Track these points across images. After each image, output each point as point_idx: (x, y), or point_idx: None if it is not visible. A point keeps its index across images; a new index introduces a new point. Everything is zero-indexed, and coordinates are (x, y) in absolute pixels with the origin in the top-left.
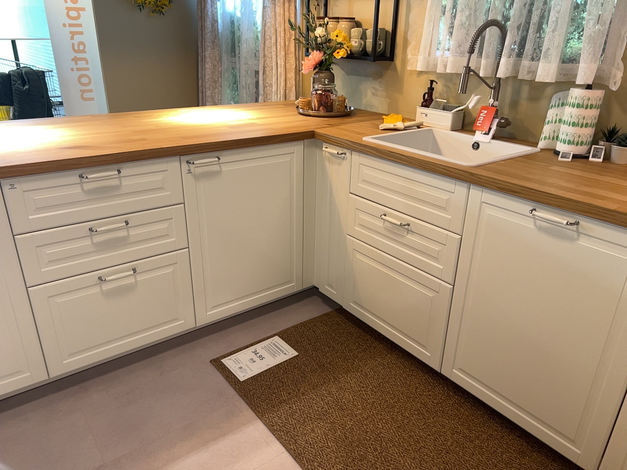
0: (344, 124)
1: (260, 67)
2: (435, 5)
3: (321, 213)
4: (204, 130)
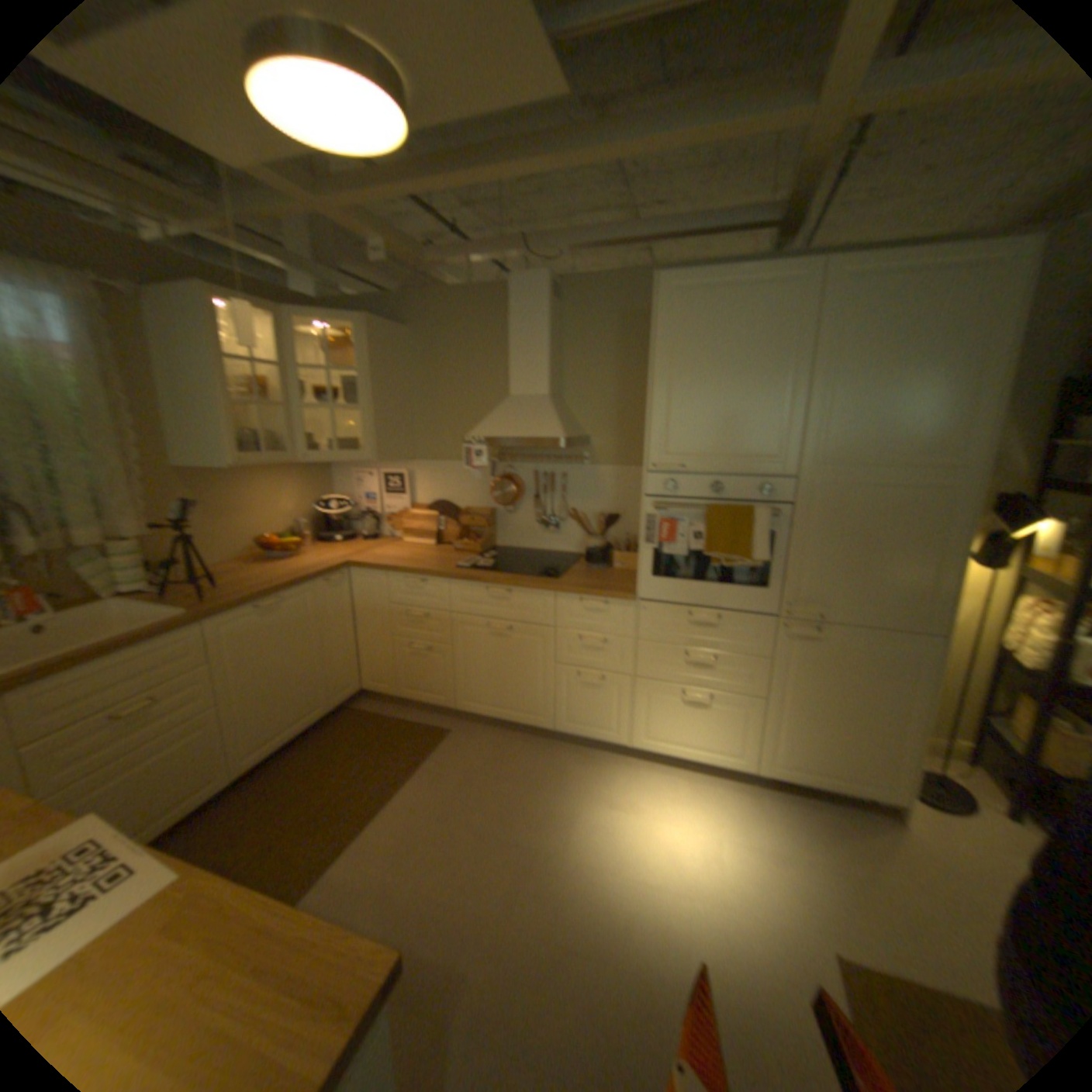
0: None
1: None
2: None
3: None
4: None
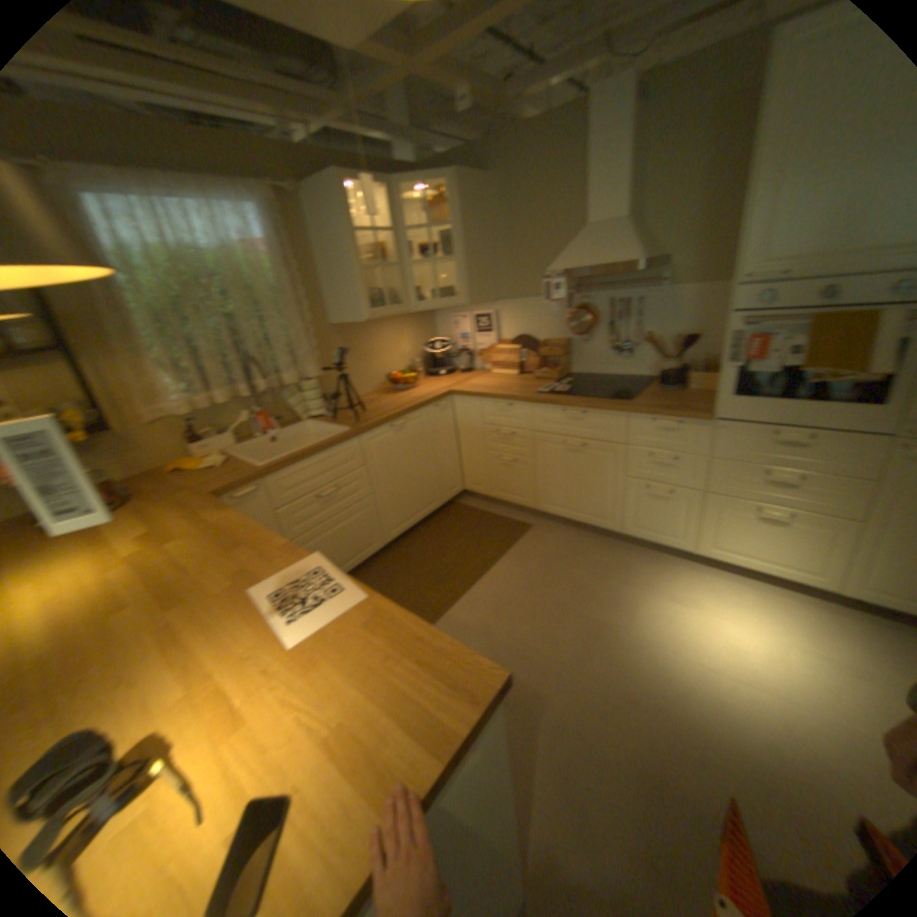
0: (171, 490)
1: None
2: (158, 361)
3: None
4: (170, 560)
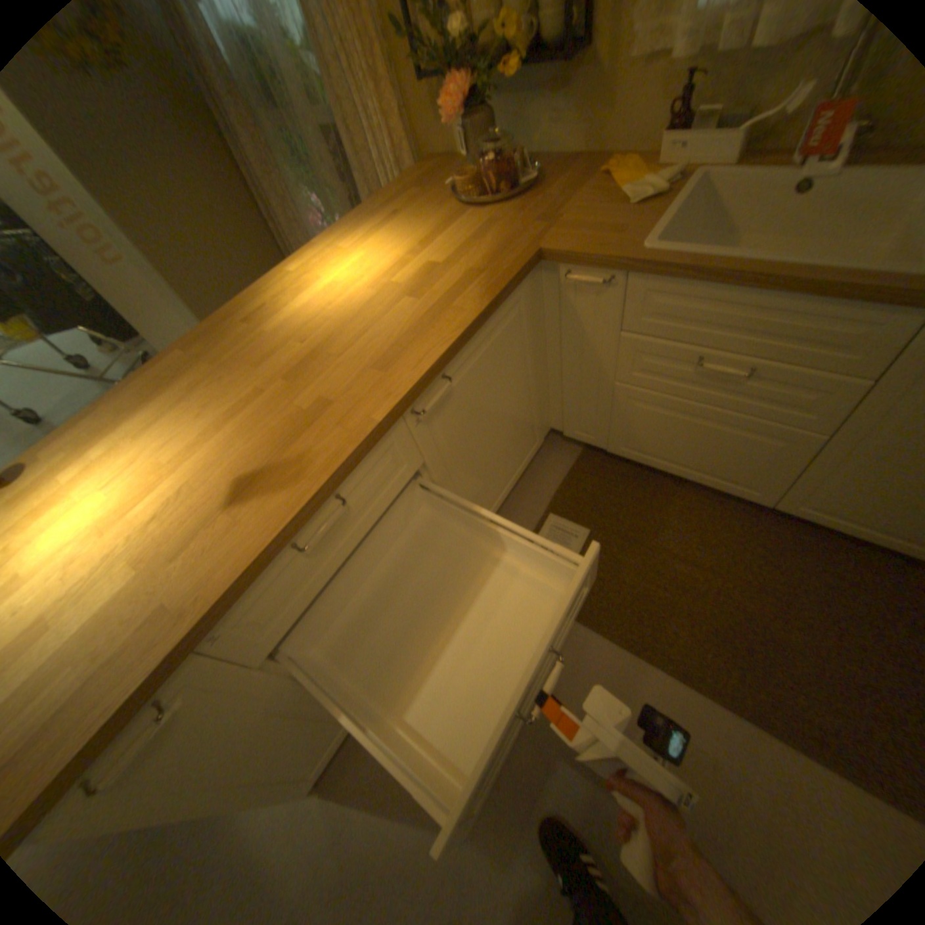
0: (560, 206)
1: (335, 121)
2: None
3: (558, 356)
4: (379, 321)
